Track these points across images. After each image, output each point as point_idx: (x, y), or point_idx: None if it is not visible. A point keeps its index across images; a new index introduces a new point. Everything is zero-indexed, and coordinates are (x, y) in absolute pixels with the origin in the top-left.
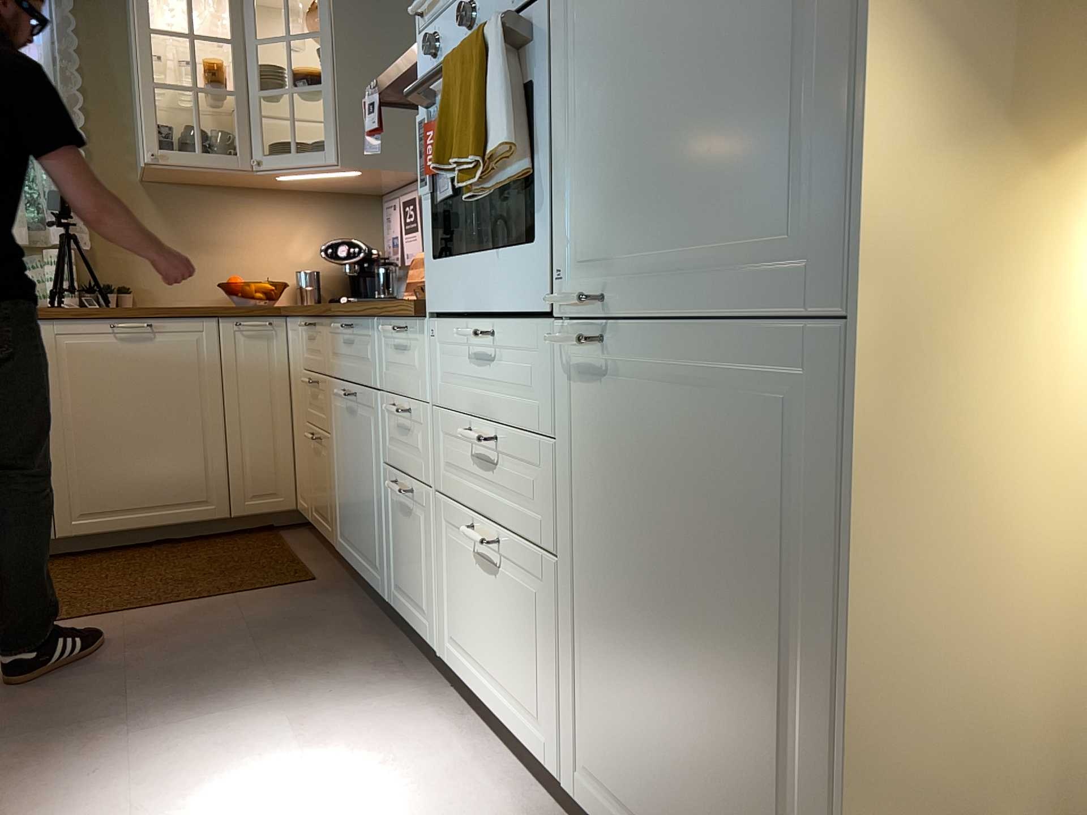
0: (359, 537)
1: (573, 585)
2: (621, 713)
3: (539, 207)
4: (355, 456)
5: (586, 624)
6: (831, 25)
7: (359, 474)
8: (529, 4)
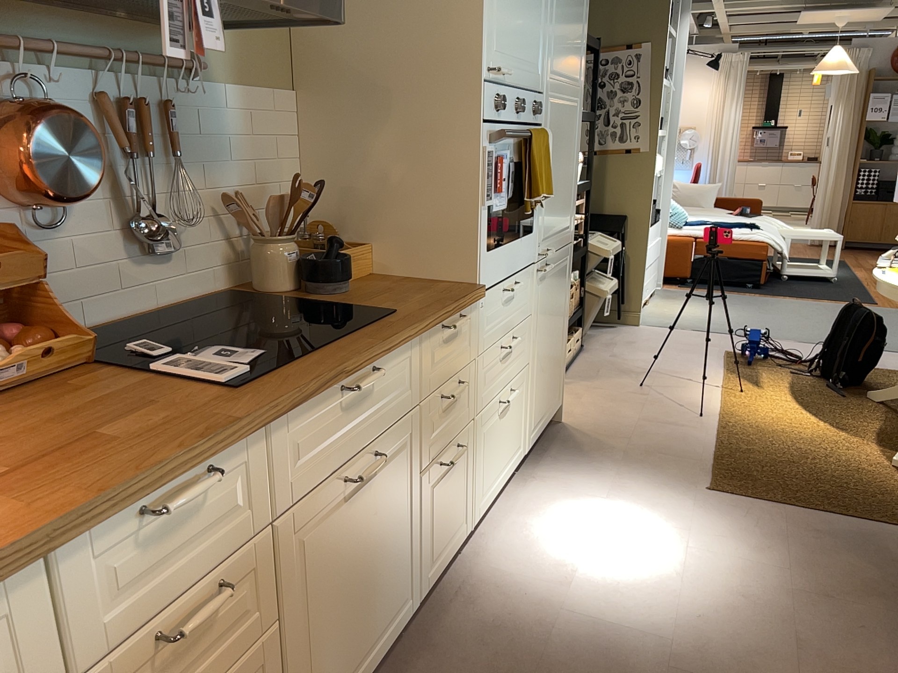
0: (370, 628)
1: (533, 365)
2: (541, 388)
3: (531, 216)
4: (367, 537)
5: (535, 374)
6: (574, 179)
7: (373, 550)
8: (536, 124)
